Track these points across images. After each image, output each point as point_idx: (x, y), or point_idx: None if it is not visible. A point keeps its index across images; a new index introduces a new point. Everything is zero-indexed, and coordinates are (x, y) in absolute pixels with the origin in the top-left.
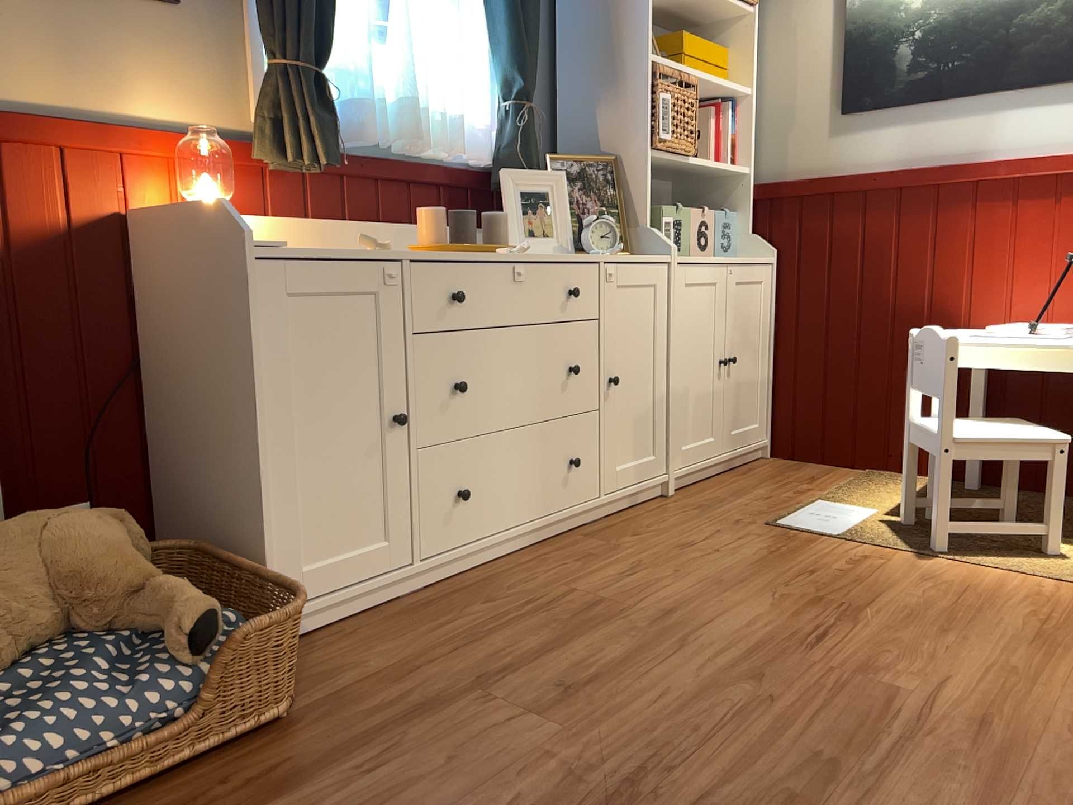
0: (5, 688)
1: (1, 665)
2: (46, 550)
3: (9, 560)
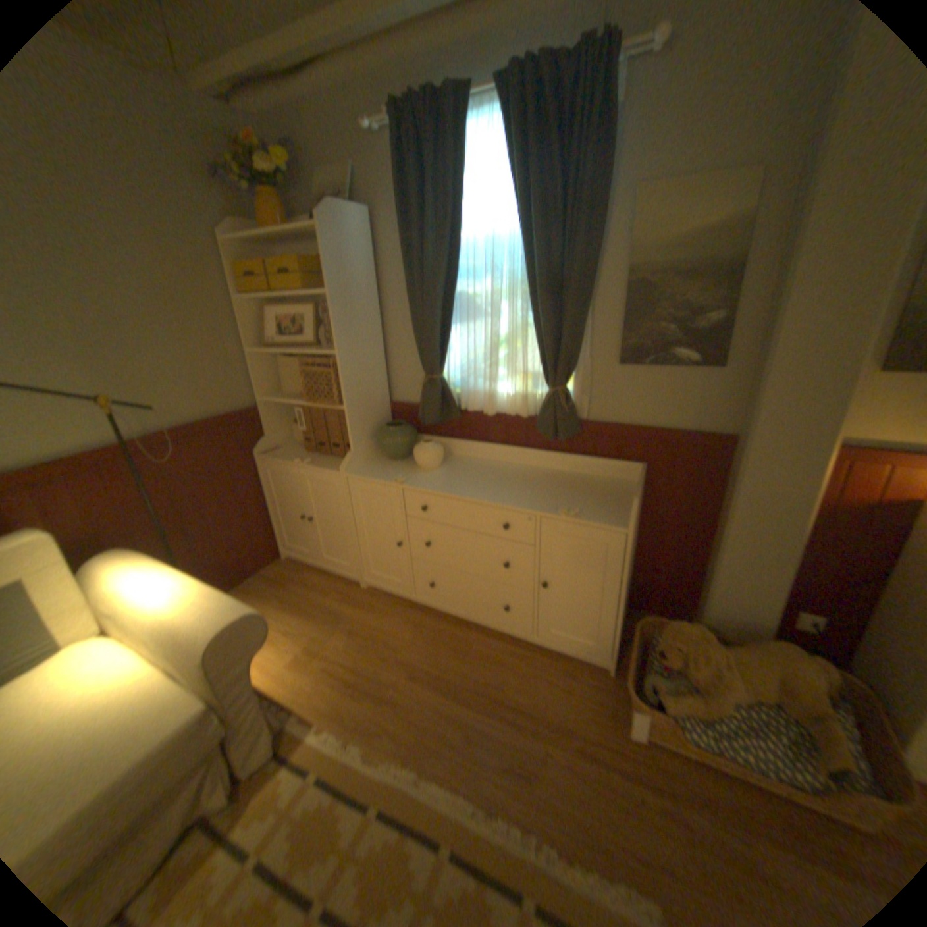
0: (746, 716)
1: (748, 707)
2: (785, 676)
3: (768, 670)
